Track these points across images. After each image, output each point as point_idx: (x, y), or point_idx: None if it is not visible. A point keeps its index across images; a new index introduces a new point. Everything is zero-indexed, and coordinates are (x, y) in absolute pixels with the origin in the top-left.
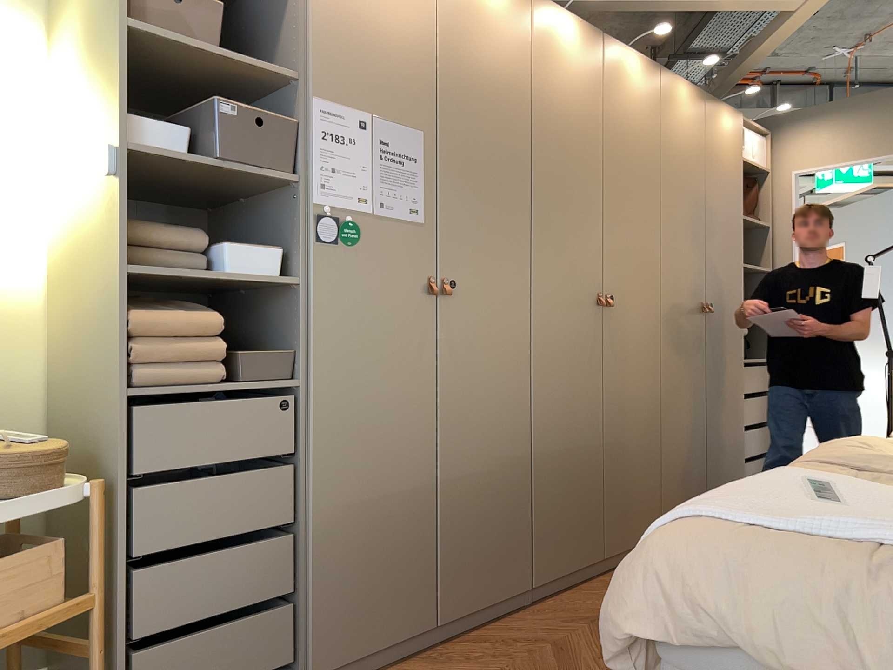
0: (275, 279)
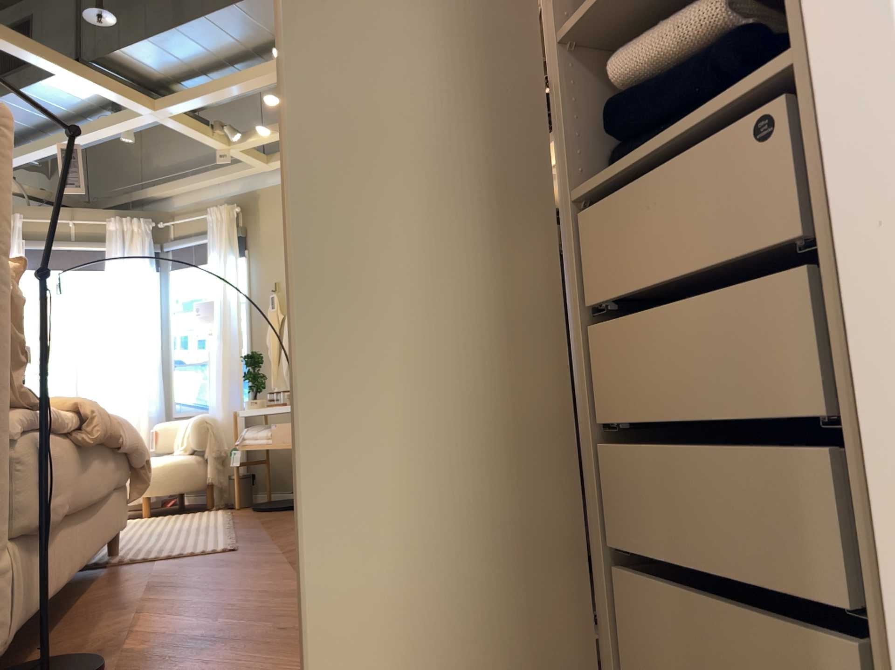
0: None
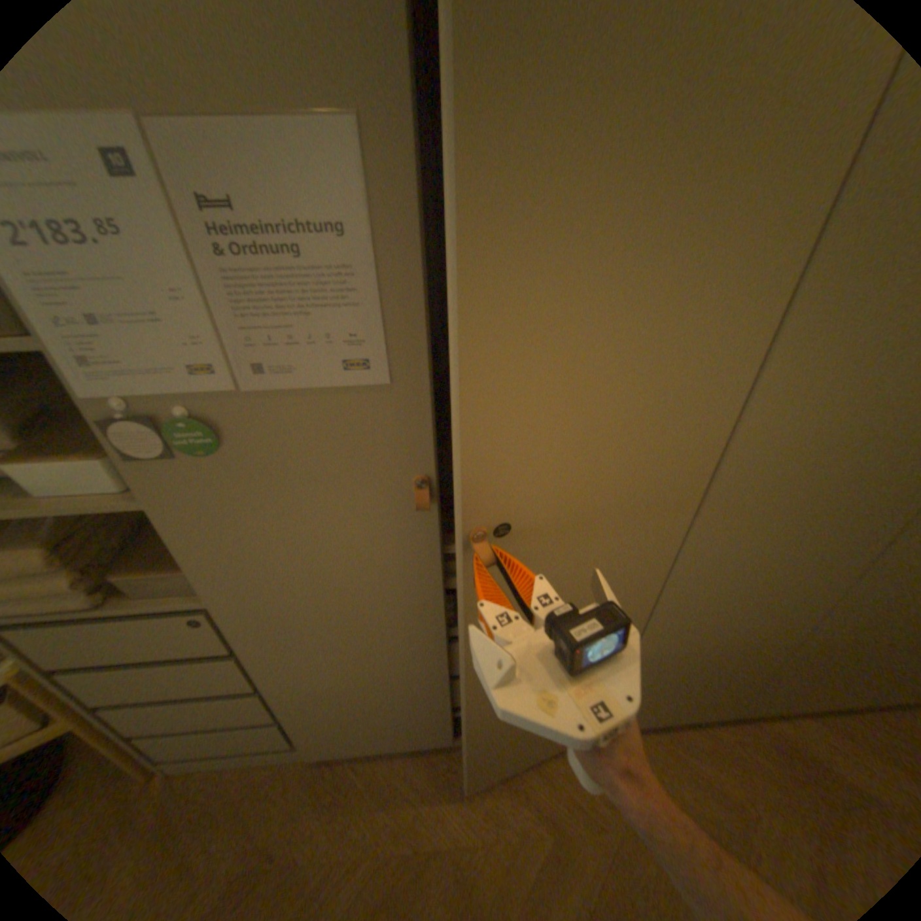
0: (114, 501)
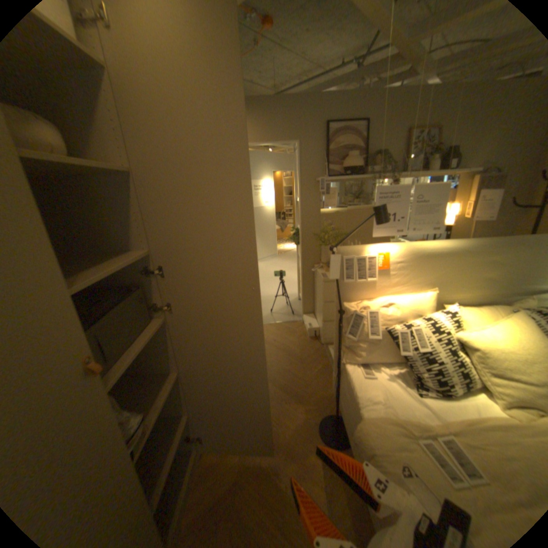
0: None
